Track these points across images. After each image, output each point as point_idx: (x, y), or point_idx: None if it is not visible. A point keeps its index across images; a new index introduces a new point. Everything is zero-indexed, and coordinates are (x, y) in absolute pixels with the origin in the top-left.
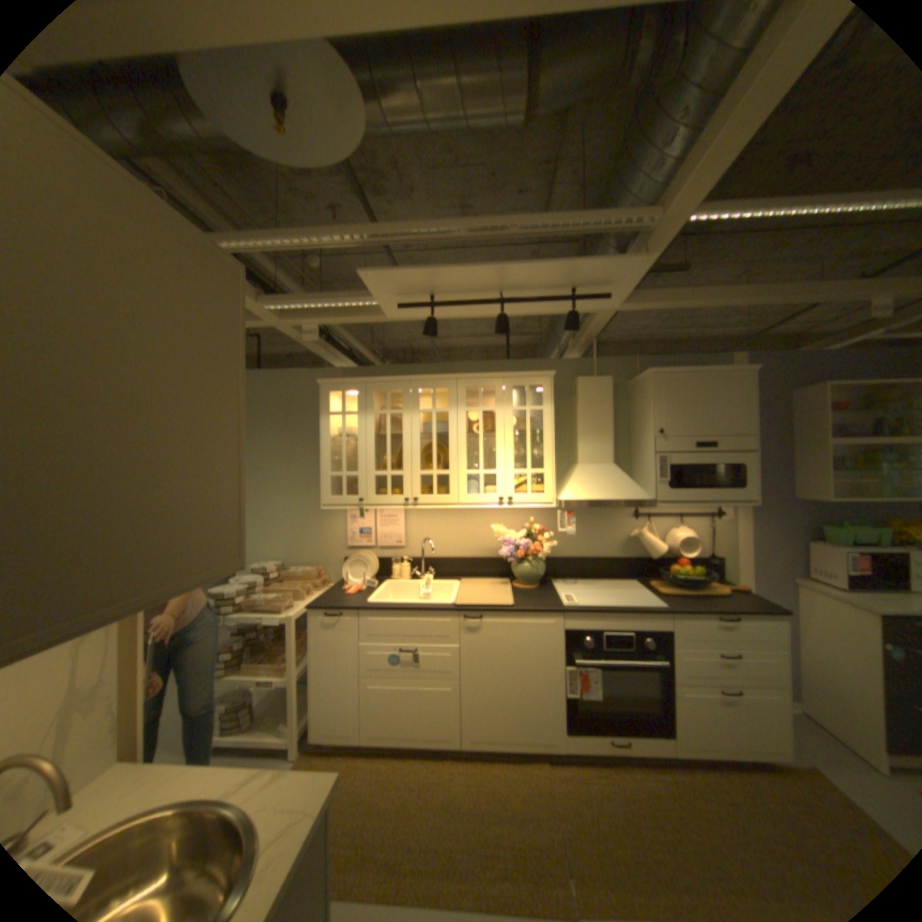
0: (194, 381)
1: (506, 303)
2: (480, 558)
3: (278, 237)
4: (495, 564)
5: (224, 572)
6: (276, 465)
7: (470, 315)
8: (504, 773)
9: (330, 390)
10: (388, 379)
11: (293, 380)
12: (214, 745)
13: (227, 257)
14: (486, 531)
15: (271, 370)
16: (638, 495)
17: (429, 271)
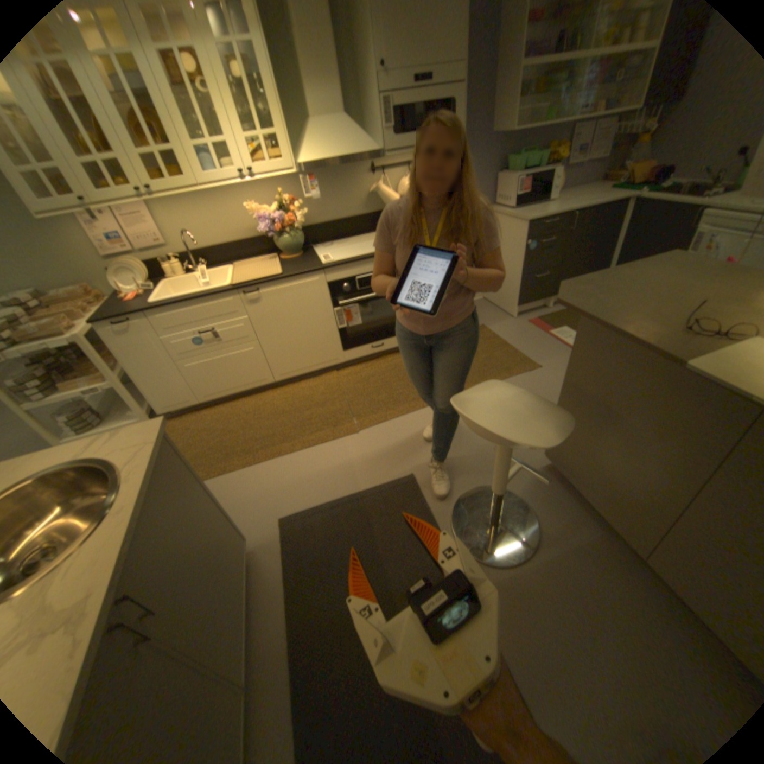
0: None
1: None
2: (244, 240)
3: None
4: (260, 243)
5: None
6: None
7: None
8: (308, 384)
9: None
10: None
11: None
12: None
13: None
14: (241, 212)
15: None
16: (368, 146)
17: None
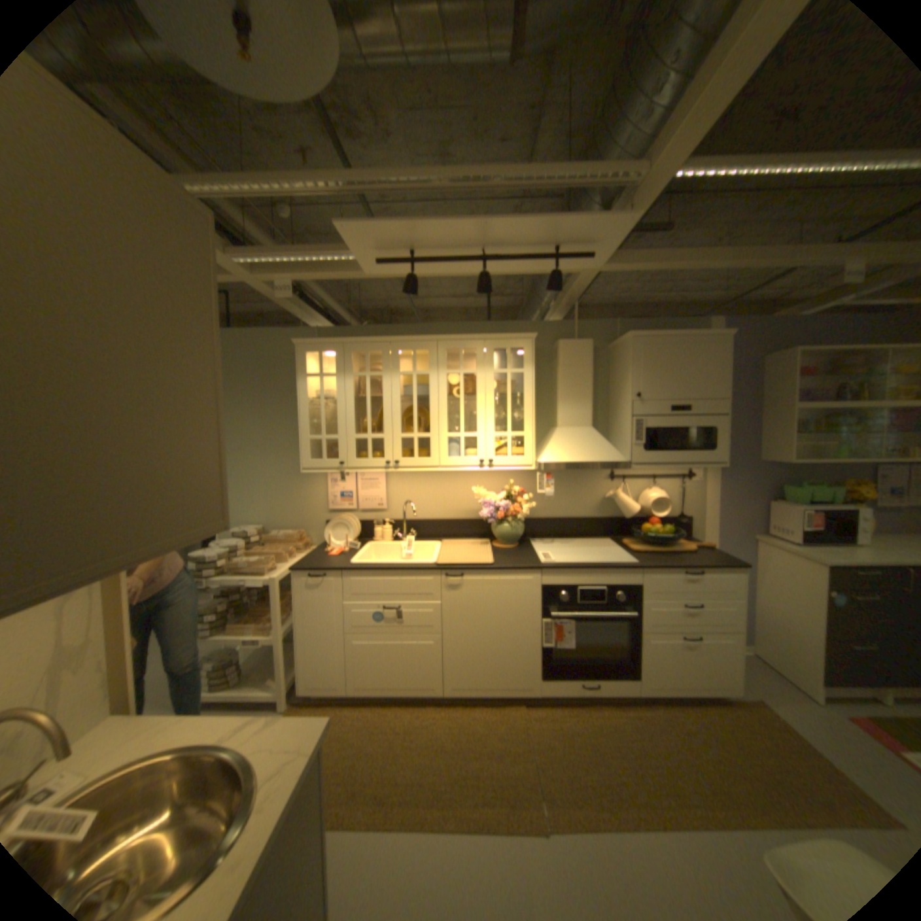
0: (166, 335)
1: (488, 260)
2: (461, 519)
3: (246, 181)
4: (475, 525)
5: (209, 532)
6: (252, 428)
7: (451, 273)
8: (484, 716)
9: (307, 351)
10: (367, 340)
11: (266, 339)
12: (203, 700)
13: (194, 201)
14: (466, 493)
15: (242, 329)
16: (614, 457)
17: (409, 223)
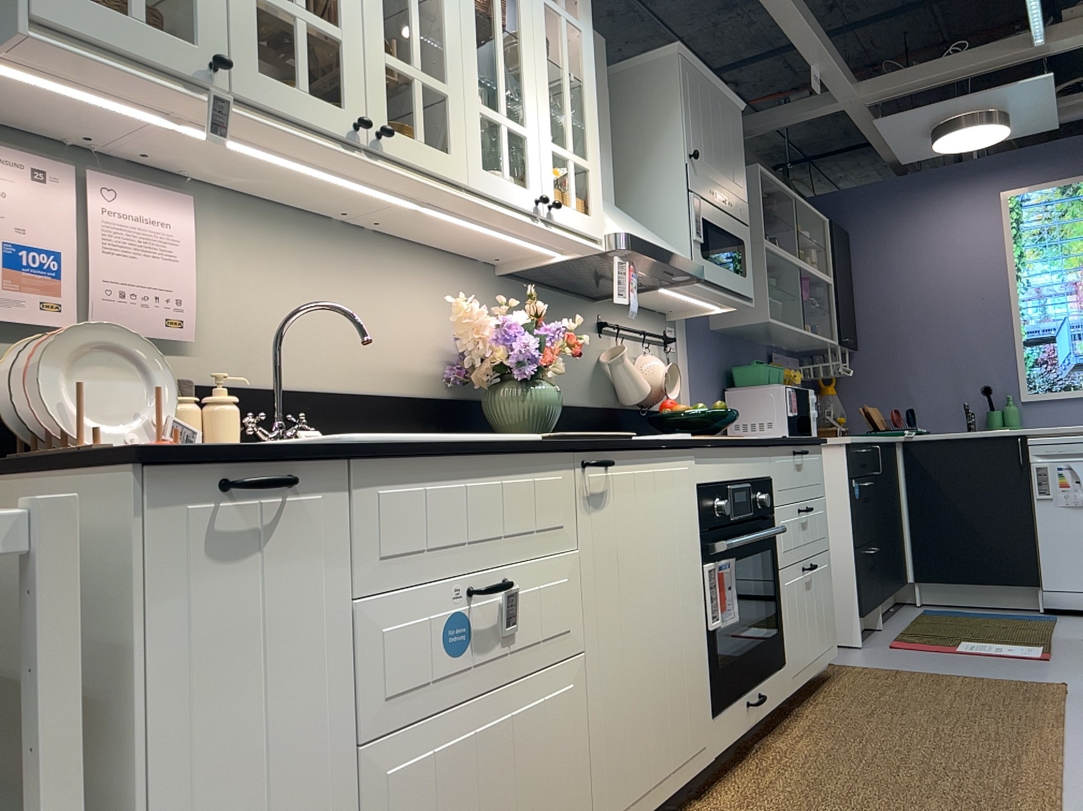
0: None
1: None
2: (391, 396)
3: None
4: (422, 414)
5: None
6: None
7: None
8: None
9: None
10: None
11: None
12: None
13: None
14: (409, 321)
15: None
16: (685, 255)
17: None
